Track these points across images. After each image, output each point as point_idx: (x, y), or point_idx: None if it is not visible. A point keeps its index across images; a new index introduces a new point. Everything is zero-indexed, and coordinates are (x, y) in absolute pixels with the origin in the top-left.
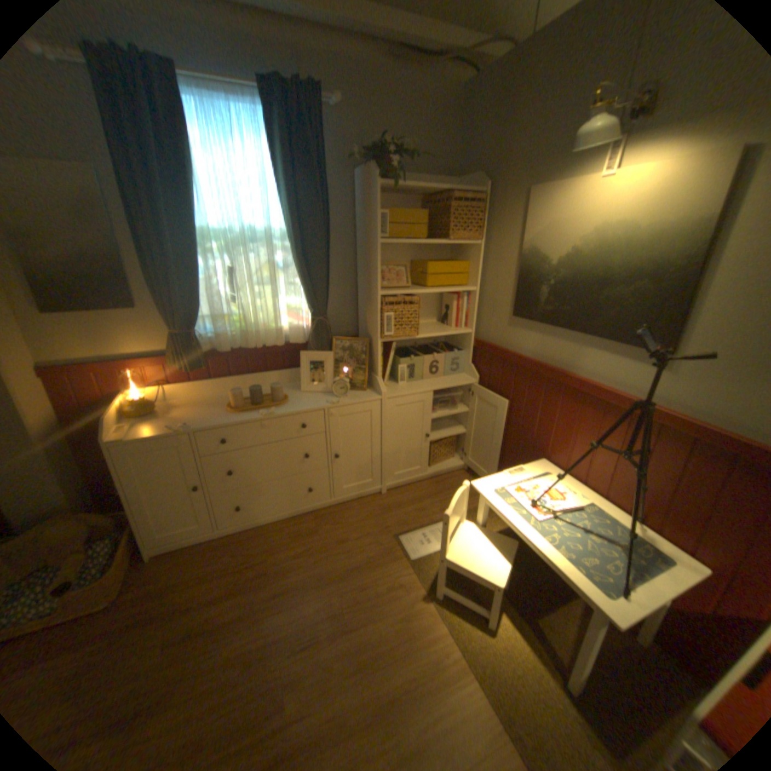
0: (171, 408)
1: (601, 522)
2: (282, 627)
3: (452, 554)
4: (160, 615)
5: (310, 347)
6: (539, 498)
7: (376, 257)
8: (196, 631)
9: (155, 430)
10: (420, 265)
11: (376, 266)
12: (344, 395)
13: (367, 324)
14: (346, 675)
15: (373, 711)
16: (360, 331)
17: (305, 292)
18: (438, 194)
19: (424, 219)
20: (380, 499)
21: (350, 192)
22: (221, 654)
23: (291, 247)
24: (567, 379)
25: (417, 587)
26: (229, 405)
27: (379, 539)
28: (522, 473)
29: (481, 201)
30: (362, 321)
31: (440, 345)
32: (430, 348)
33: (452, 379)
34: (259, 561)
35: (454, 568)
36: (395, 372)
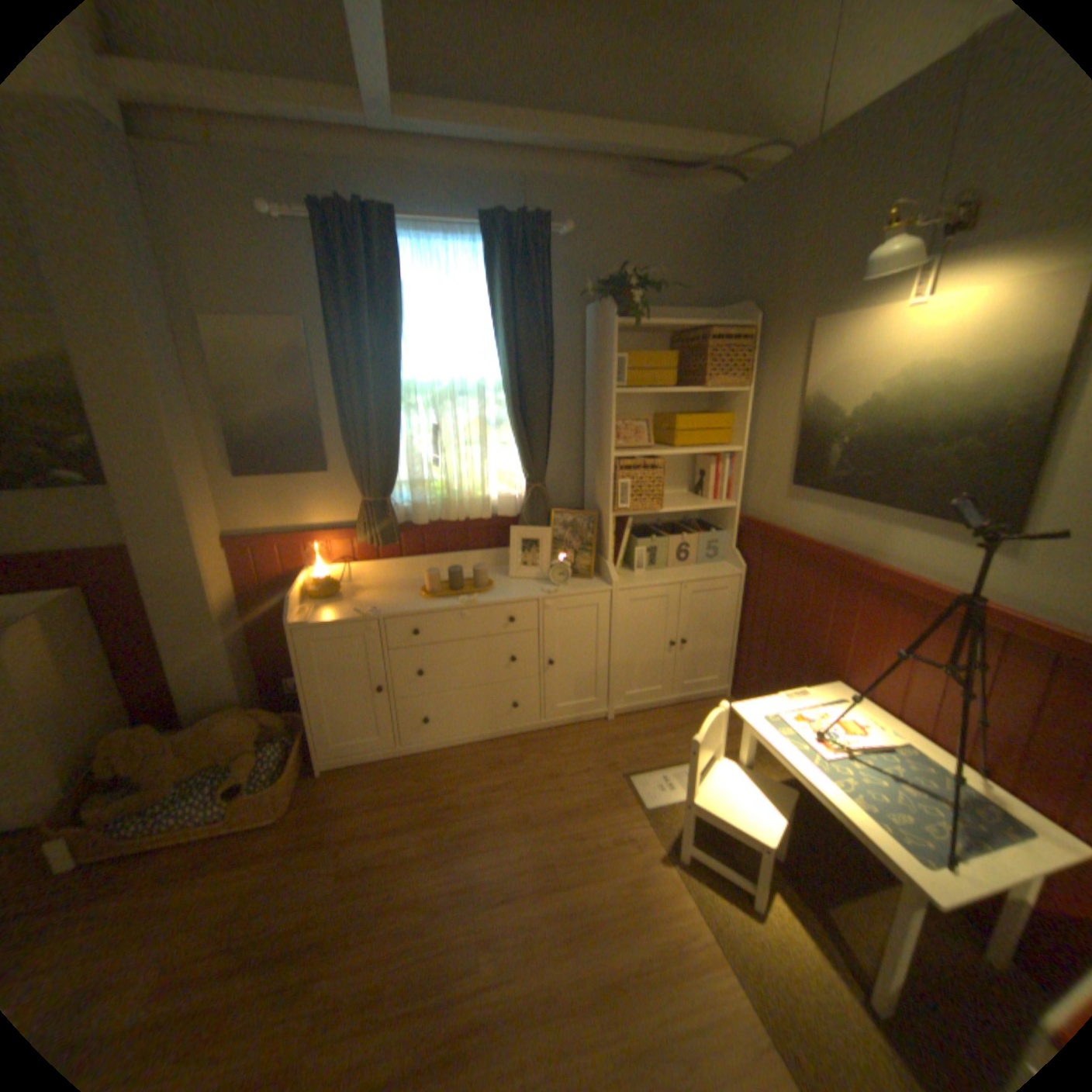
0: (358, 590)
1: (922, 771)
2: (477, 873)
3: (703, 798)
4: (334, 840)
5: (522, 522)
6: (828, 731)
7: (610, 410)
8: (374, 864)
9: (342, 614)
10: (667, 419)
11: (610, 422)
12: (564, 583)
13: (596, 494)
14: (558, 942)
15: (592, 992)
16: (586, 504)
17: (520, 454)
18: (692, 330)
19: (673, 361)
20: (607, 728)
21: (579, 333)
22: (404, 895)
23: (507, 400)
24: (870, 570)
25: (655, 845)
26: (424, 590)
27: (604, 779)
28: (806, 699)
29: (749, 338)
30: (589, 490)
31: (692, 523)
32: (678, 526)
33: (709, 568)
34: (450, 790)
35: (706, 818)
36: (630, 557)
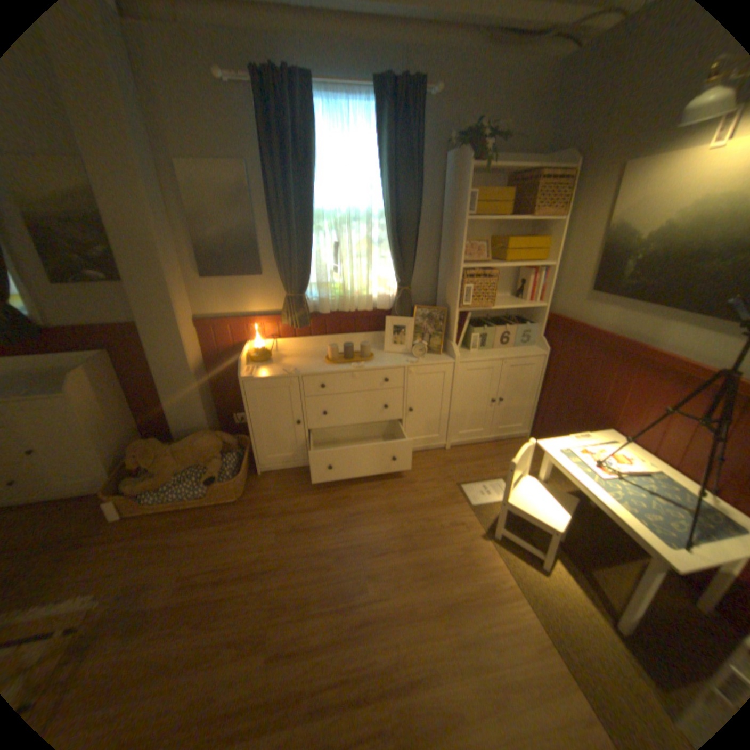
0: (283, 357)
1: (669, 489)
2: (363, 536)
3: (514, 499)
4: (272, 512)
5: (393, 314)
6: (604, 460)
7: (462, 232)
8: (298, 527)
9: (274, 372)
10: (501, 240)
11: (461, 241)
12: (421, 356)
13: (446, 294)
14: (416, 579)
15: (438, 608)
16: (437, 302)
17: (393, 264)
18: (526, 172)
19: (509, 196)
20: (444, 453)
21: (440, 173)
22: (318, 546)
23: (387, 224)
24: (646, 352)
25: (477, 526)
26: (326, 358)
27: (443, 485)
28: (588, 439)
29: (570, 177)
30: (441, 292)
31: (512, 317)
32: (502, 320)
33: (522, 350)
34: (343, 487)
35: (514, 512)
36: (467, 340)
